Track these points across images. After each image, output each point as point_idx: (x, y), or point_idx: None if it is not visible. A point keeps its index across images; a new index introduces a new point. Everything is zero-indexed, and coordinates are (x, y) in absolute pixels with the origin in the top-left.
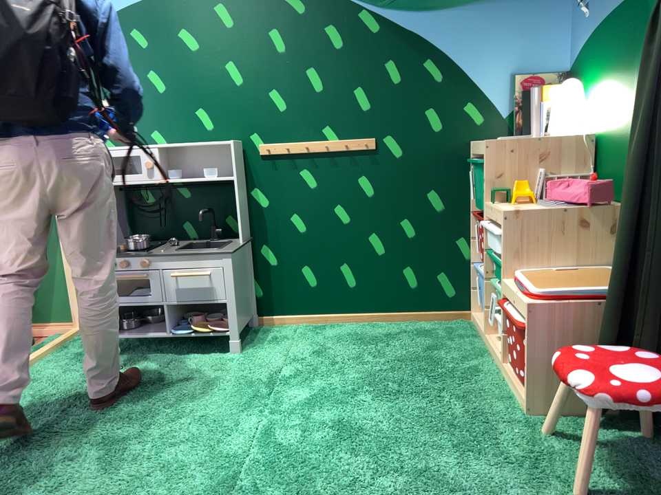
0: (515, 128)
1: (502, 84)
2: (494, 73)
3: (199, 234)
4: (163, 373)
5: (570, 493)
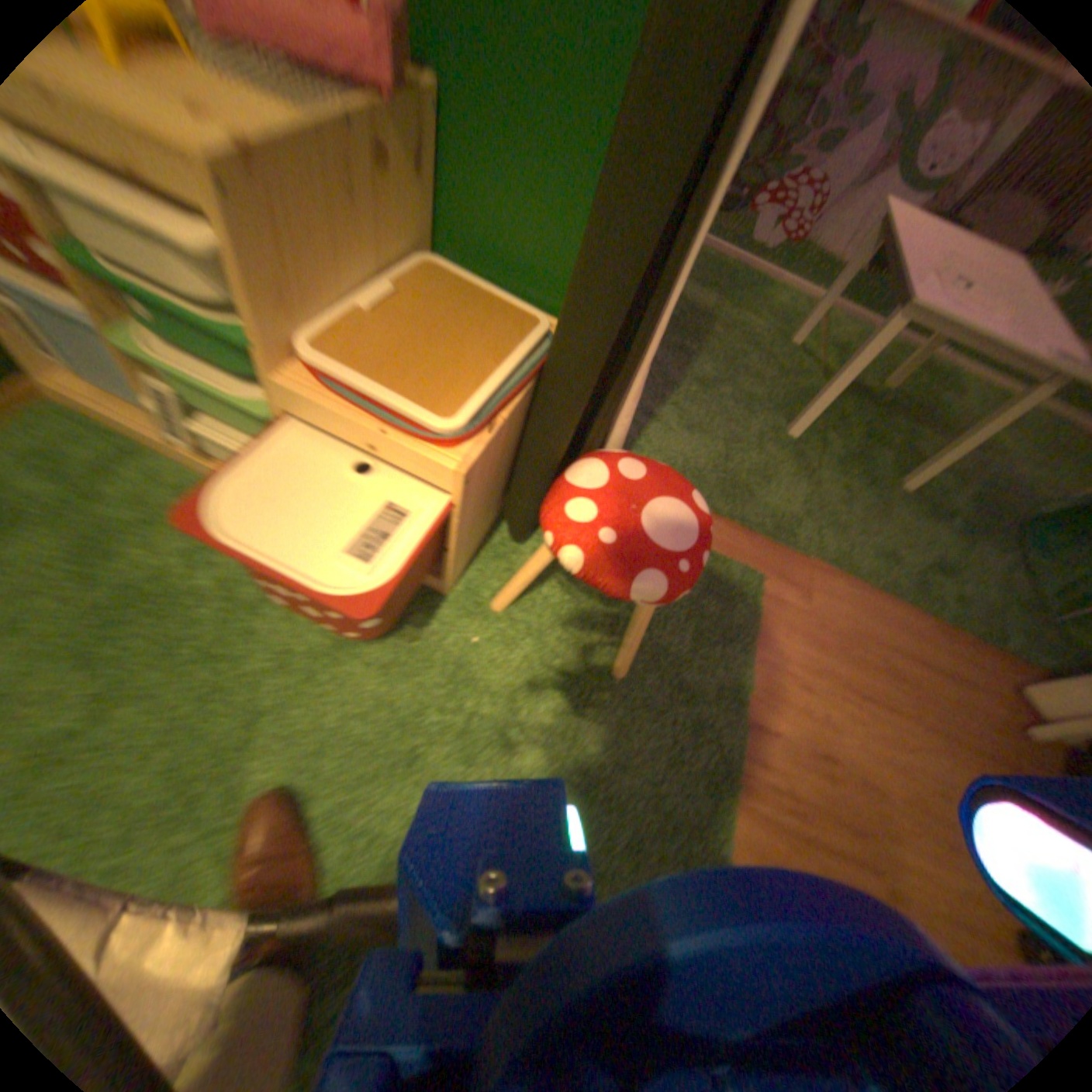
0: None
1: None
2: None
3: None
4: None
5: (600, 674)
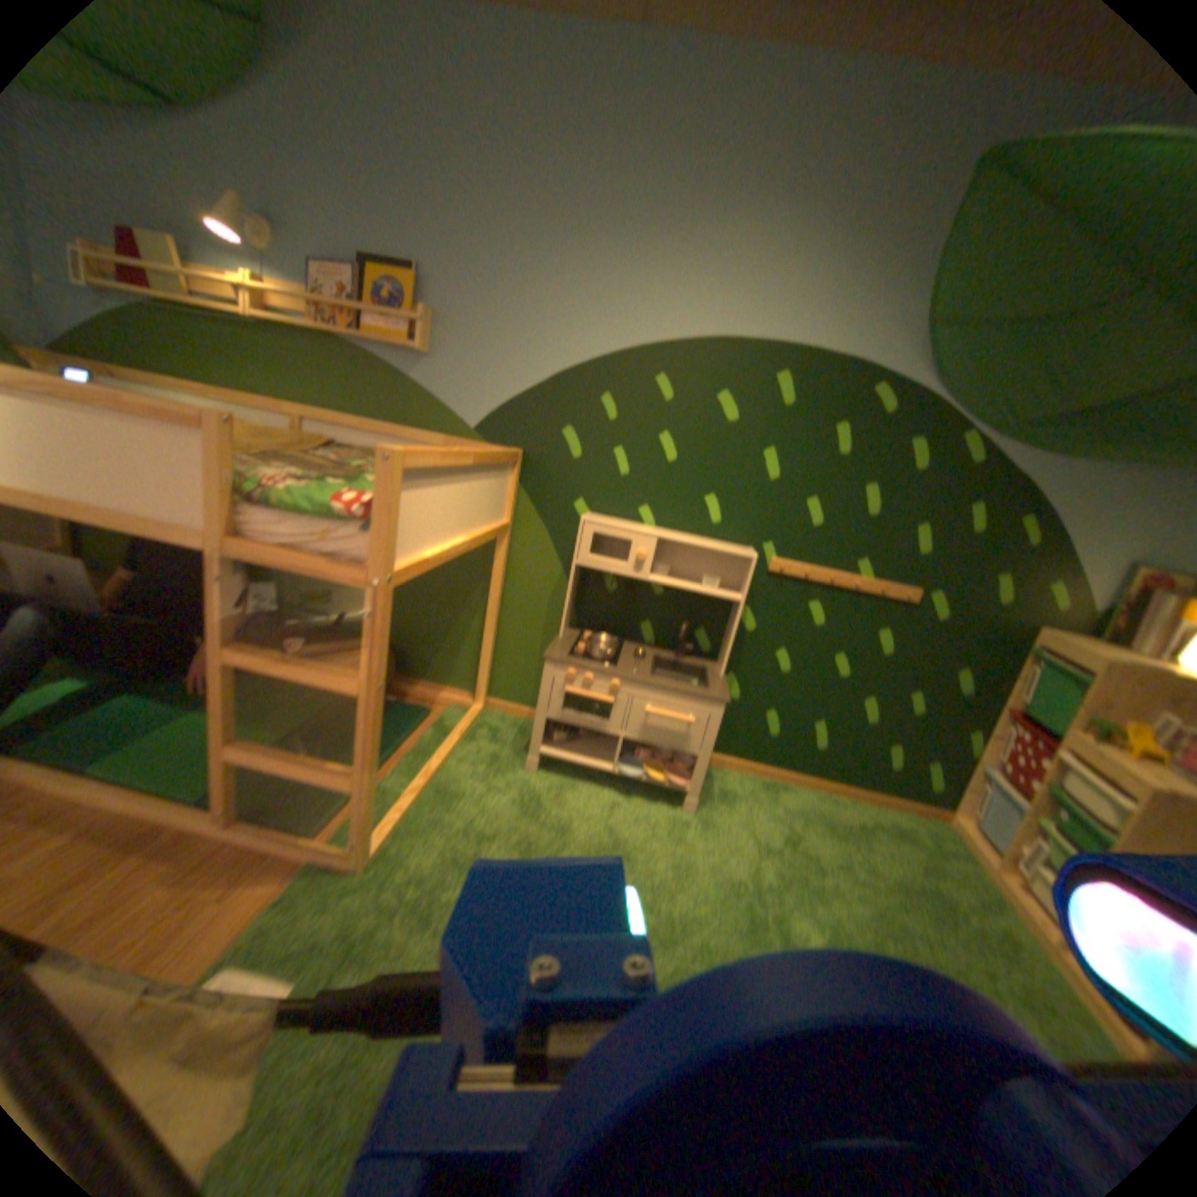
0: (1106, 626)
1: (1109, 568)
2: (1105, 553)
3: (654, 636)
4: (610, 822)
5: None
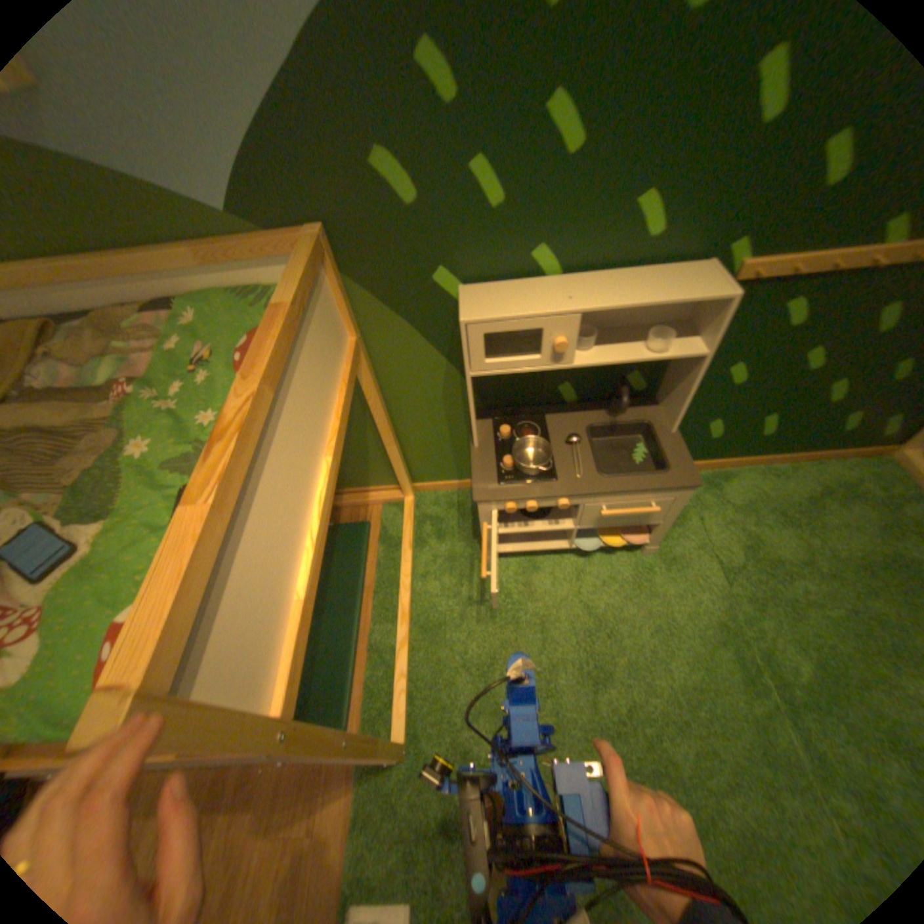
0: None
1: None
2: None
3: (580, 396)
4: (585, 601)
5: None
